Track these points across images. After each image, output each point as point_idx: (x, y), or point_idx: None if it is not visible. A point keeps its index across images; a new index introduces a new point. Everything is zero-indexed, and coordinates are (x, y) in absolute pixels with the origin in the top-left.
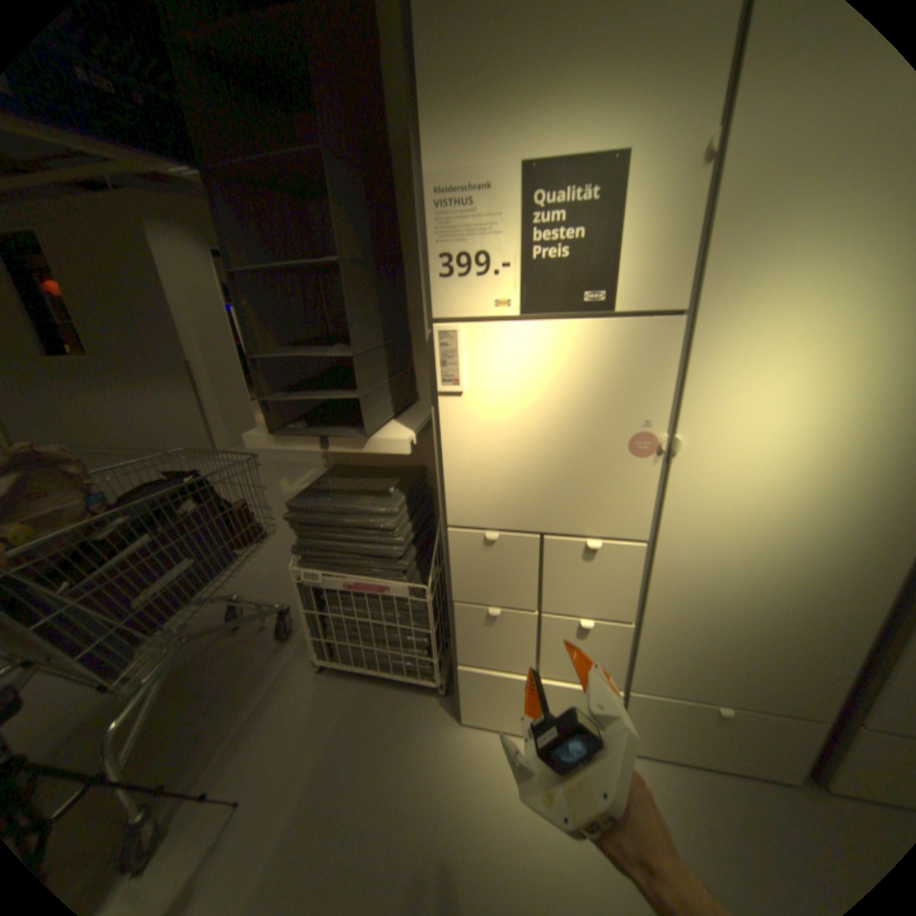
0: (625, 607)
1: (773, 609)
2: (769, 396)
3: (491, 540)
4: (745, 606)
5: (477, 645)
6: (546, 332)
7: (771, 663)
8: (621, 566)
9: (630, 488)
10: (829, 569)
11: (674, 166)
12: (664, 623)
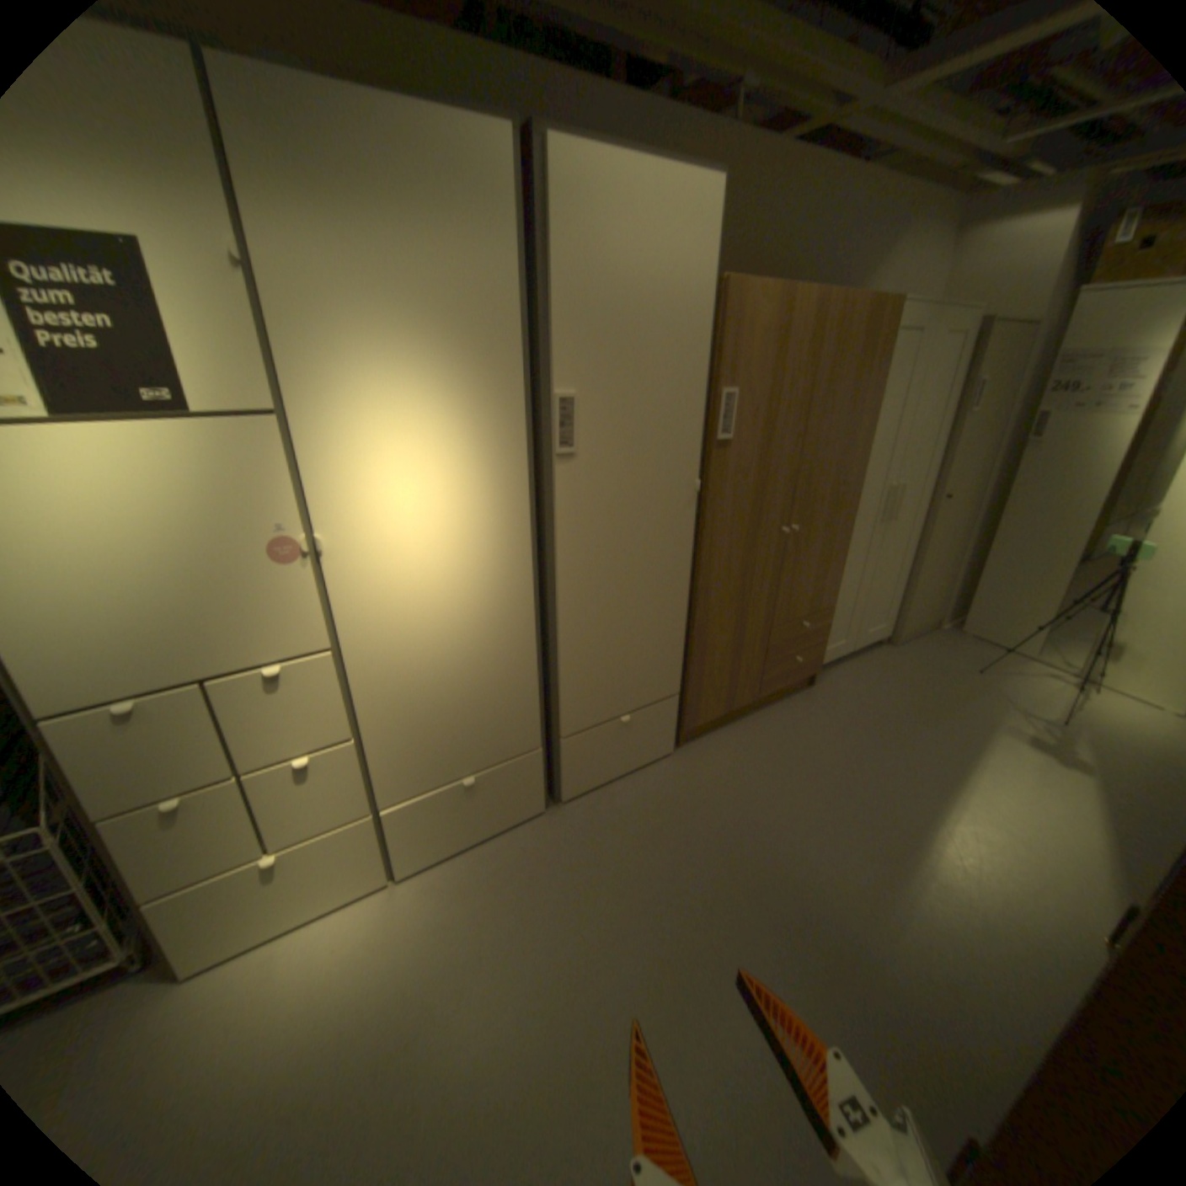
0: (336, 725)
1: (464, 672)
2: (385, 487)
3: (126, 714)
4: (442, 679)
5: (162, 862)
6: (106, 438)
7: (481, 720)
8: (314, 684)
9: (290, 599)
10: (487, 623)
11: (203, 267)
12: (381, 725)
